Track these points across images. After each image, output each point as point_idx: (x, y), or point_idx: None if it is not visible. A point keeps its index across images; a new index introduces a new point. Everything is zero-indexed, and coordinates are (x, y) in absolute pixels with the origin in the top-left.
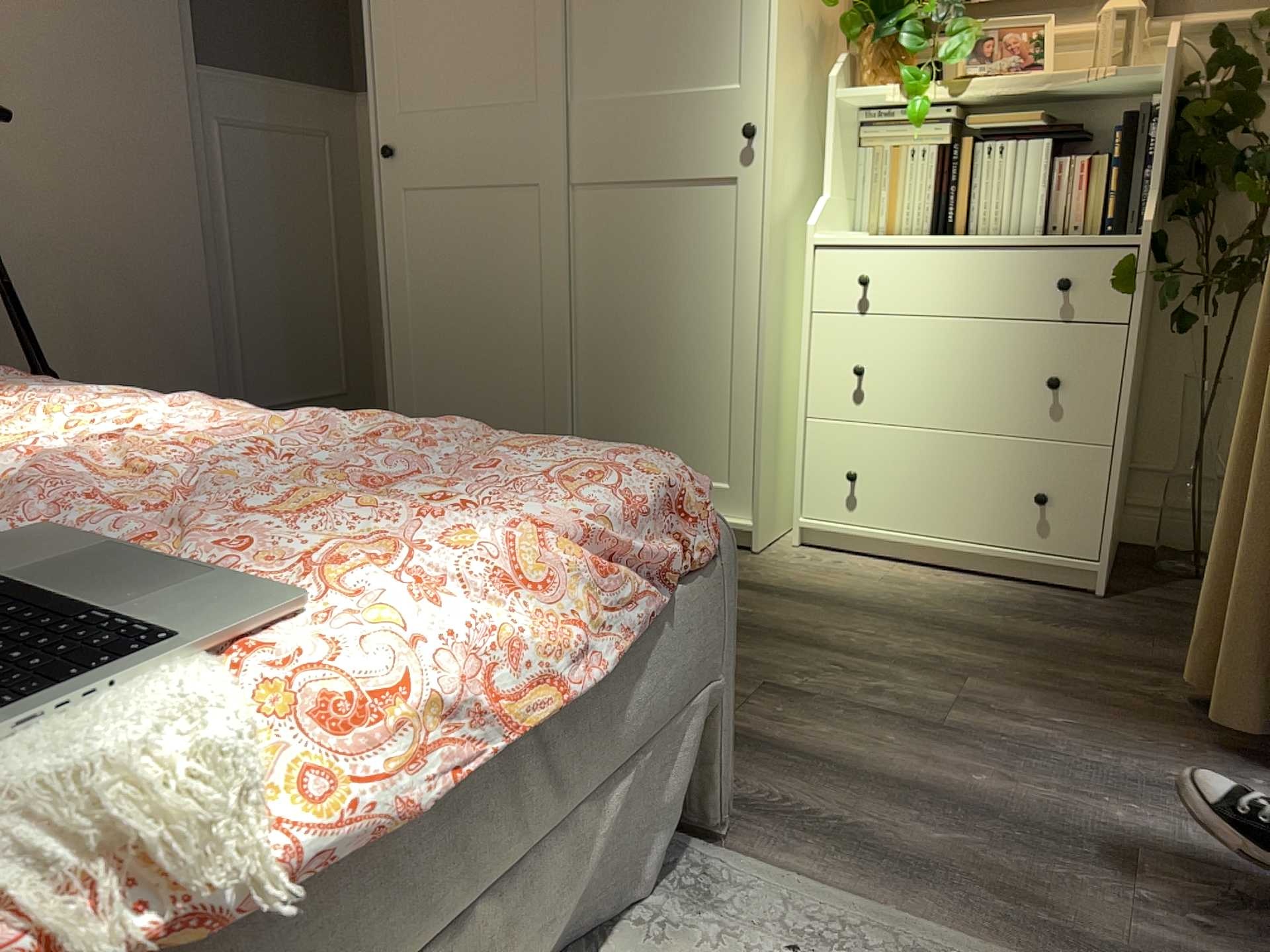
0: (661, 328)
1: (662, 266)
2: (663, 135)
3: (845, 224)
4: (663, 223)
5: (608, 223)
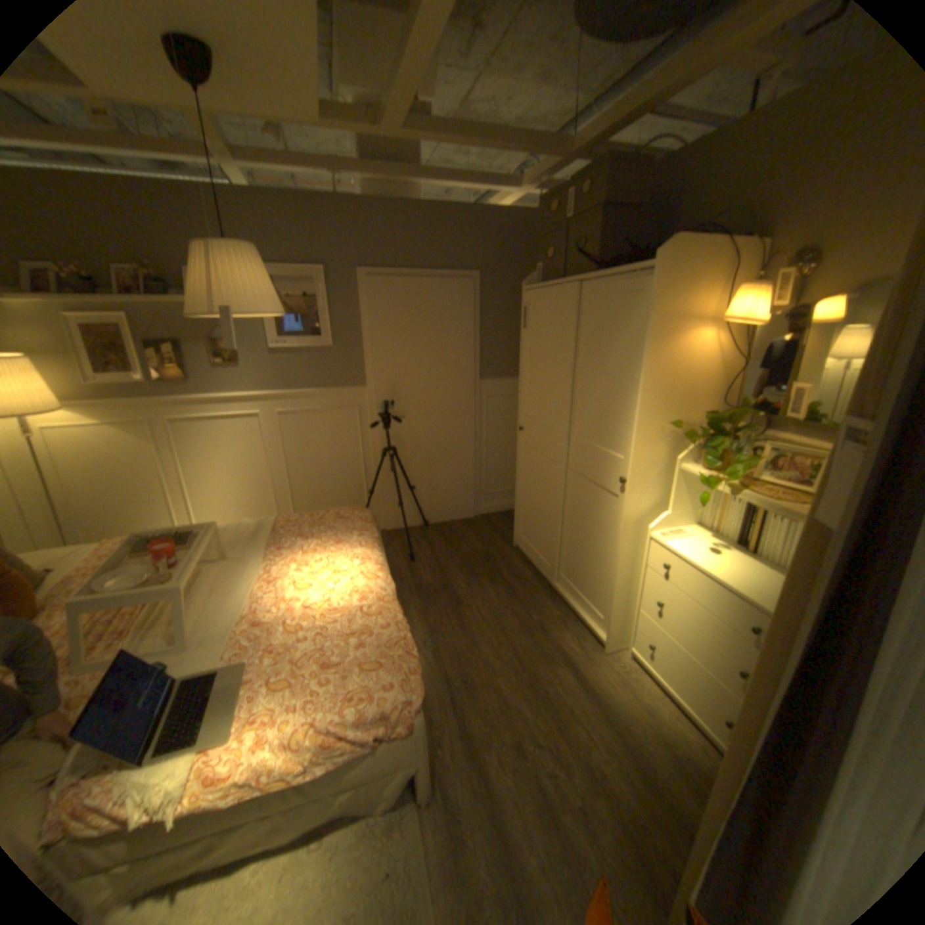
0: (589, 540)
1: (592, 516)
2: (597, 464)
3: (692, 520)
4: (594, 499)
5: (577, 489)
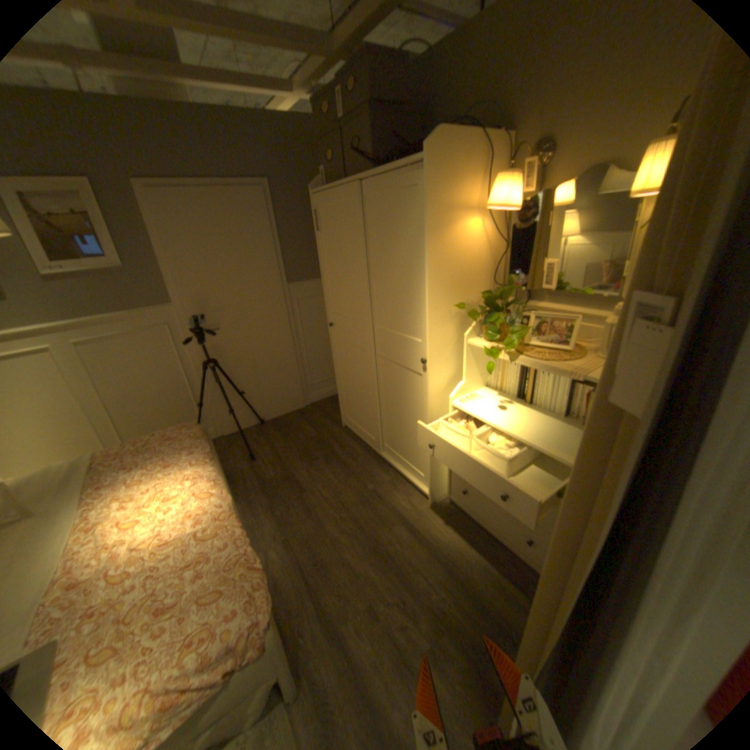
0: (404, 415)
1: (403, 394)
2: (400, 350)
3: (481, 384)
4: (402, 380)
5: (387, 372)
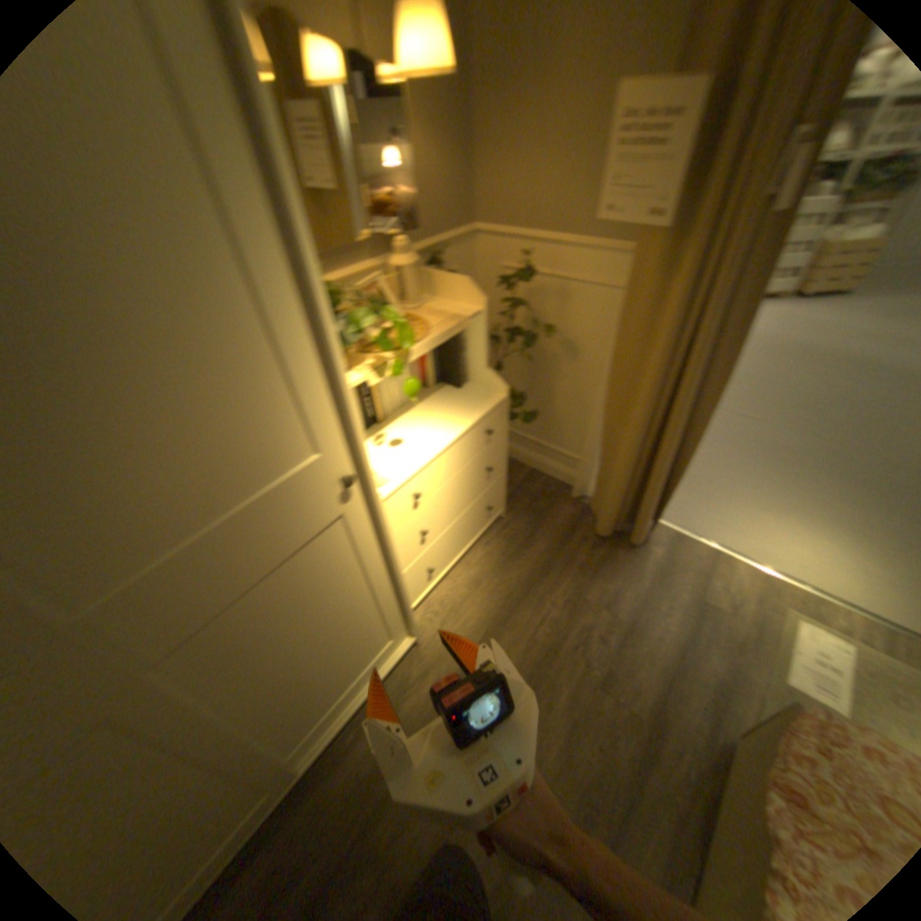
0: (322, 635)
1: (306, 609)
2: (263, 537)
3: None
4: (293, 588)
5: (232, 640)
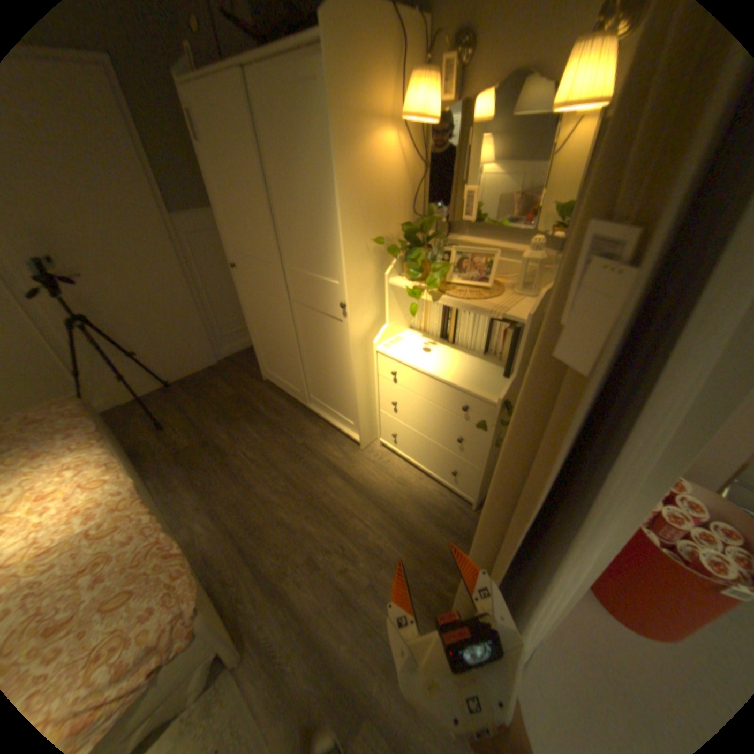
0: (328, 364)
1: (325, 342)
2: (317, 293)
3: (405, 327)
4: (323, 327)
5: (306, 319)
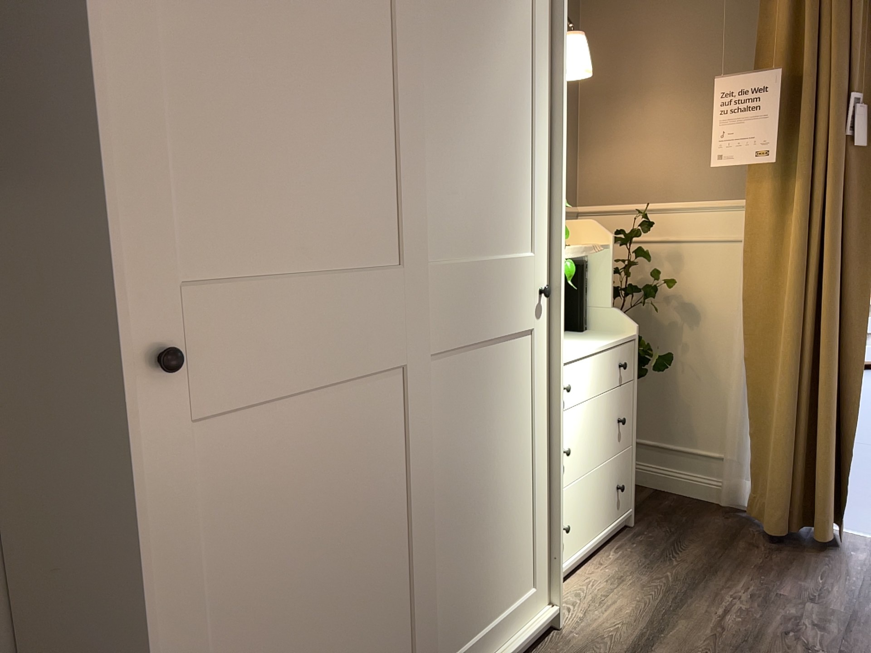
0: (491, 466)
1: (490, 412)
2: (492, 299)
3: None
4: (490, 374)
5: (454, 386)
